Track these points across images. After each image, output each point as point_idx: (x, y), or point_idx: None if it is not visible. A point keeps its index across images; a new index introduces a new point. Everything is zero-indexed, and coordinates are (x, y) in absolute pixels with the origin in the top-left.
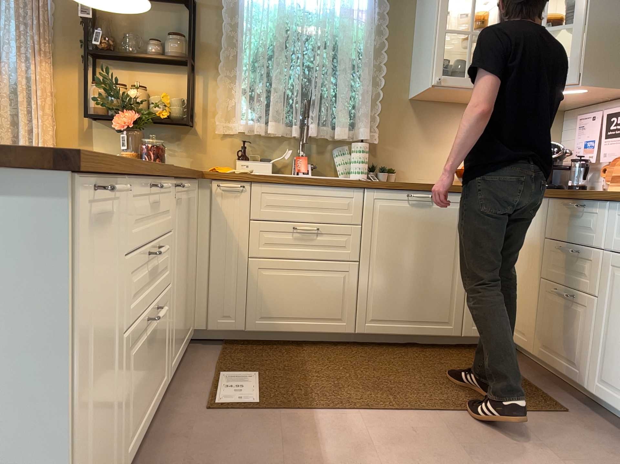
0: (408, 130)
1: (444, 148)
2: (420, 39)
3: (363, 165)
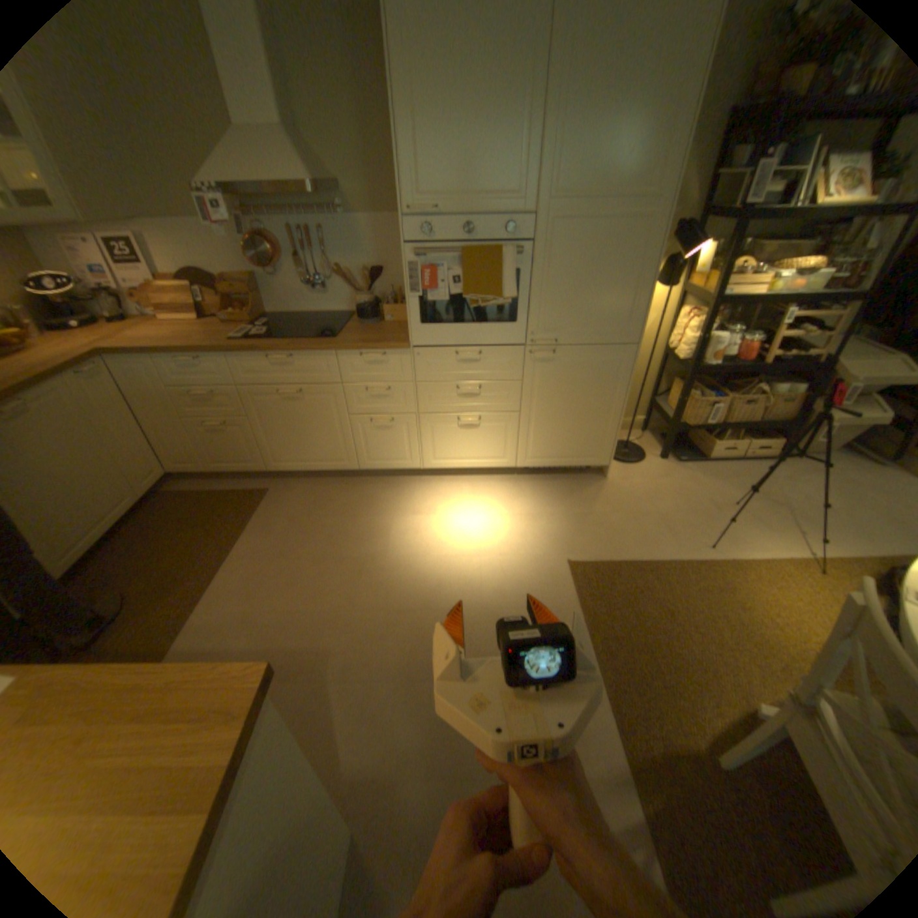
0: None
1: None
2: None
3: None
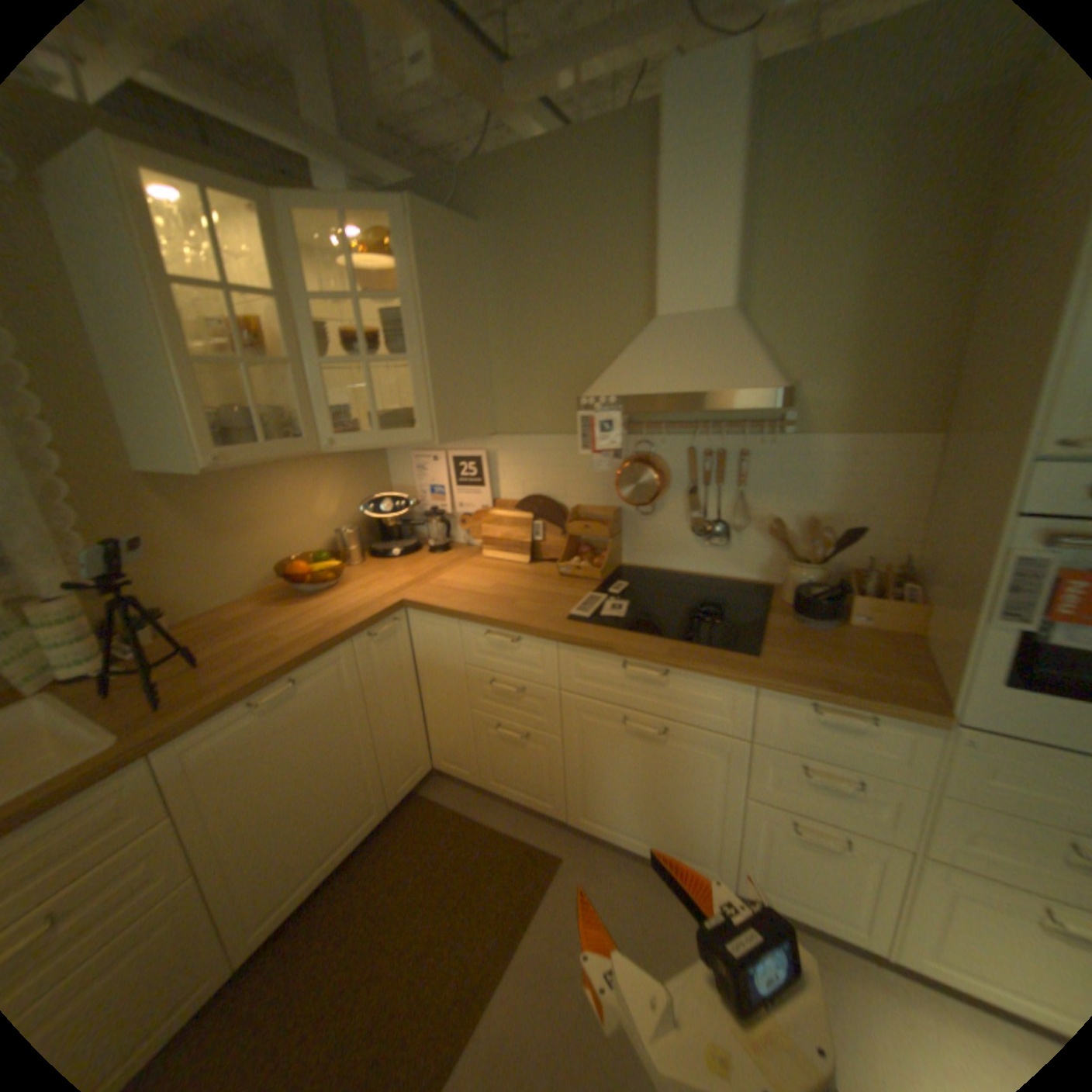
0: (158, 531)
1: (240, 537)
2: (117, 356)
3: (85, 649)
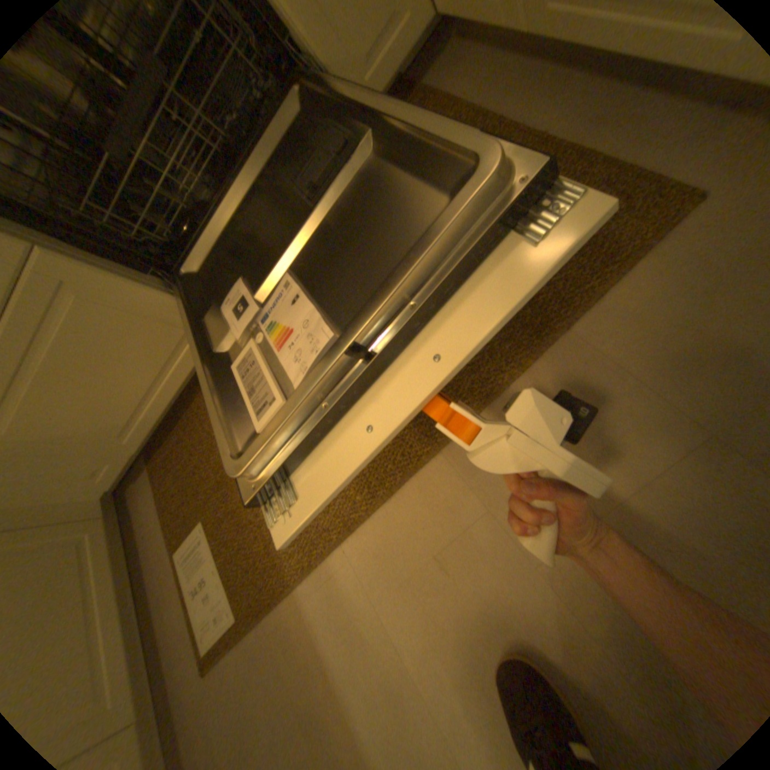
0: None
1: None
2: None
3: None
